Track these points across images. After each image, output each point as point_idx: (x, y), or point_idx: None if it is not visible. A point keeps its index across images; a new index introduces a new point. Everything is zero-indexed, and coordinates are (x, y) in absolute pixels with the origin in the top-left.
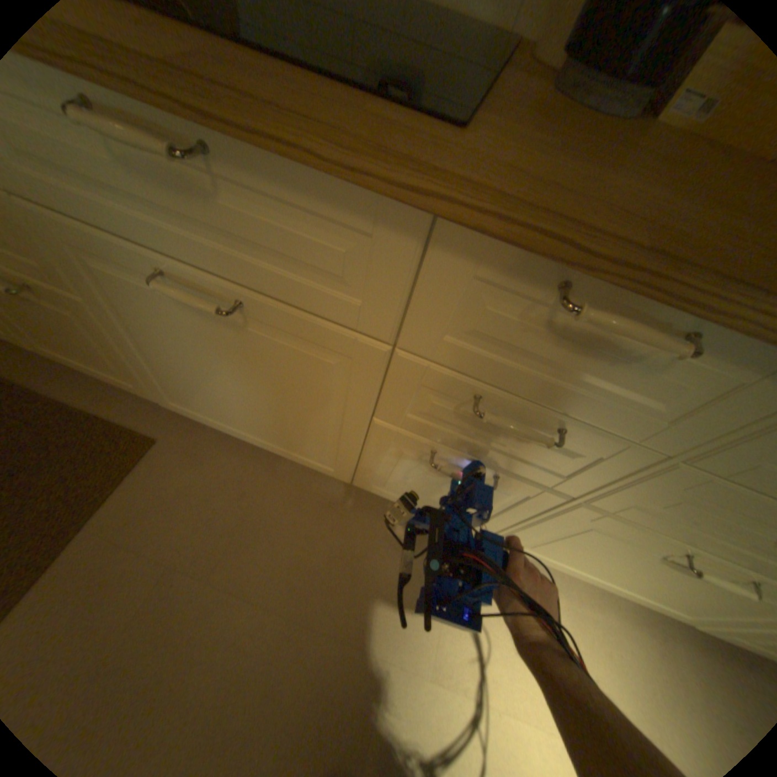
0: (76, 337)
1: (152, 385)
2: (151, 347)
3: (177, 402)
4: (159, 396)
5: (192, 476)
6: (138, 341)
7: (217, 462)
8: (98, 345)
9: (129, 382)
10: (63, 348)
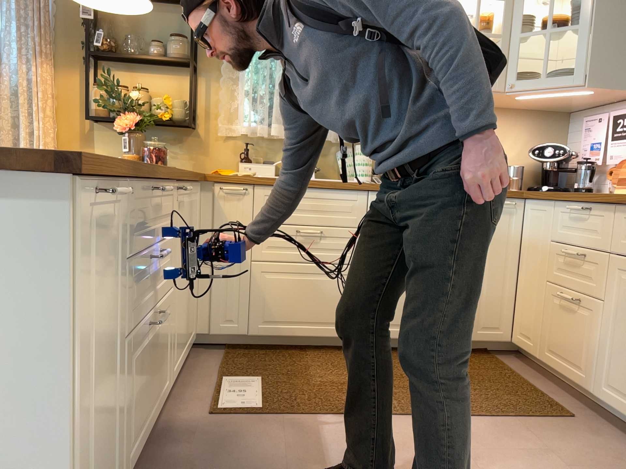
0: (580, 334)
1: (602, 370)
2: (624, 328)
3: (610, 387)
4: (601, 382)
5: (590, 440)
6: (618, 326)
7: (612, 445)
8: (589, 338)
9: (586, 372)
10: (563, 347)
